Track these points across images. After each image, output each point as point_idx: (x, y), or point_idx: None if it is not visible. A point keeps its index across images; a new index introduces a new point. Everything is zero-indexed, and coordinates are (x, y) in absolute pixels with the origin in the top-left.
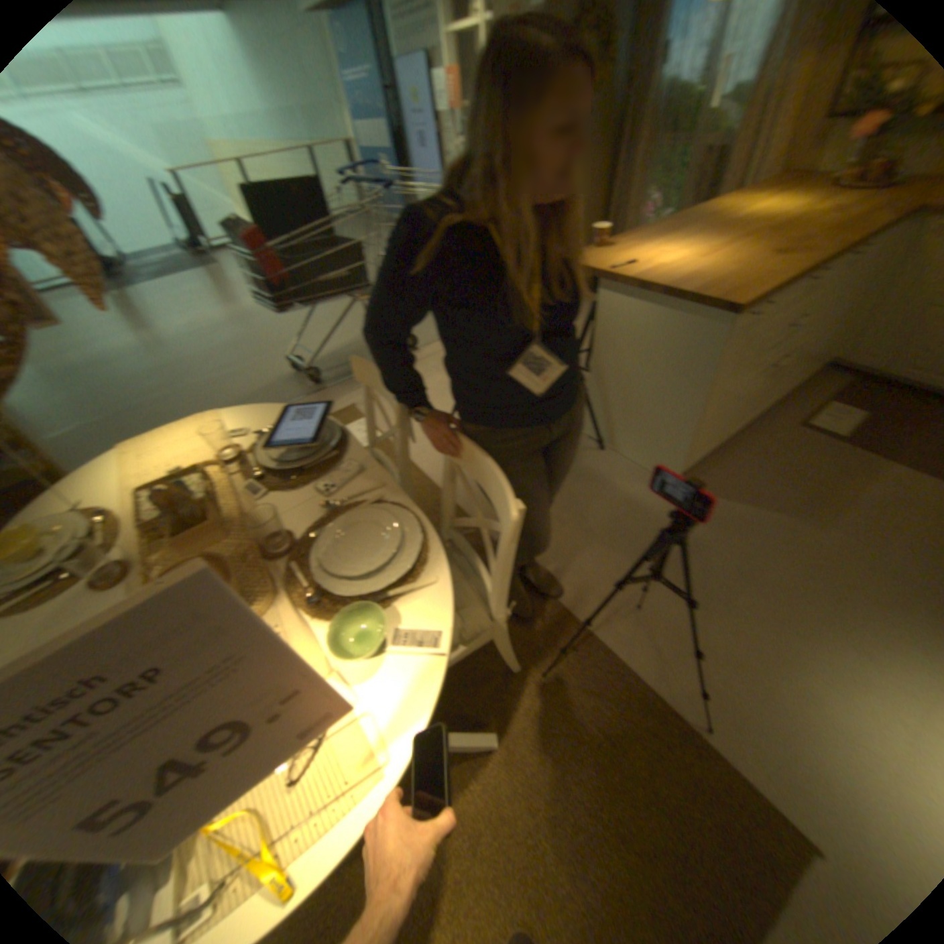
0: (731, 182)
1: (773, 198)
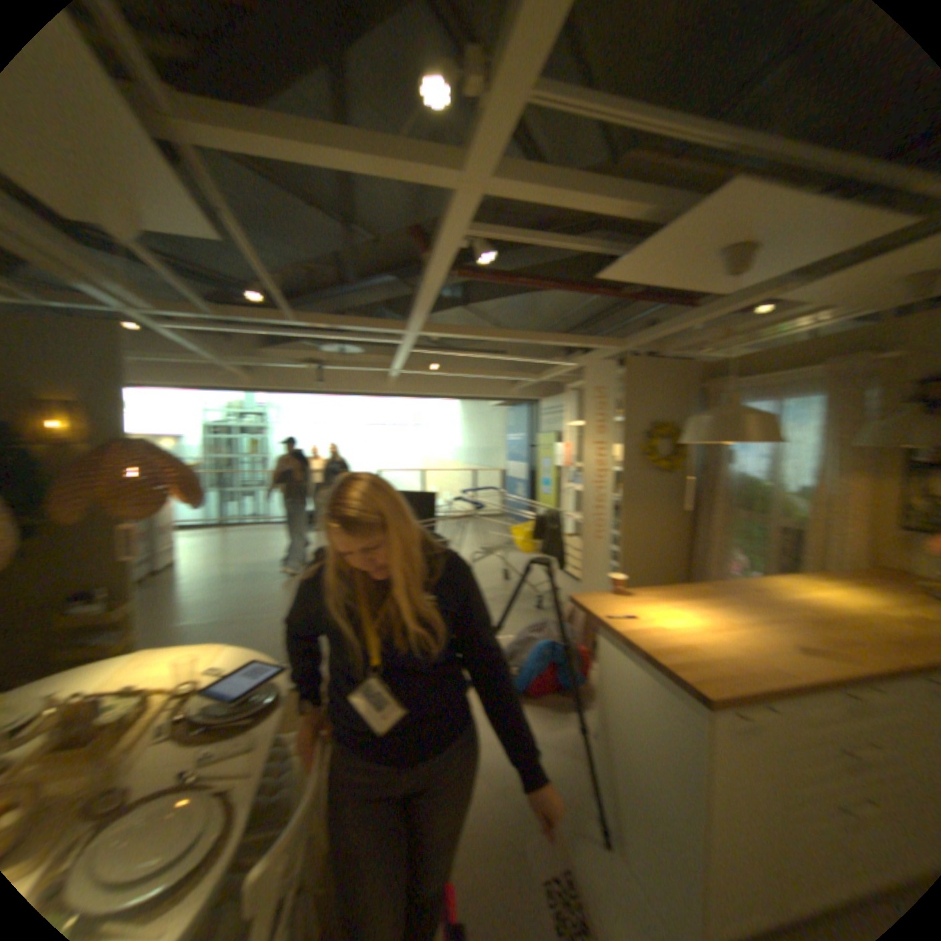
0: (813, 562)
1: (842, 589)
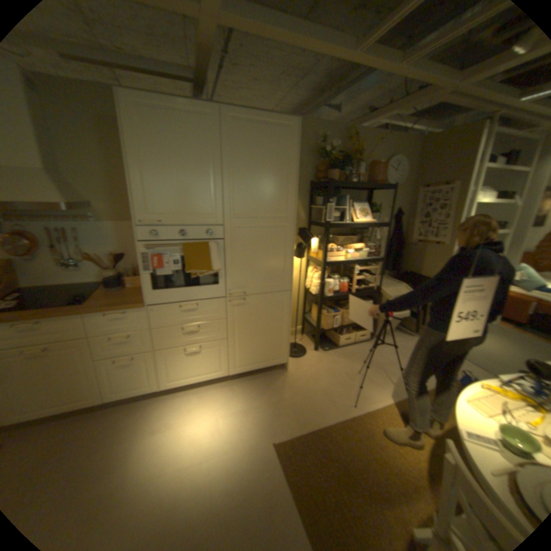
0: None
1: None
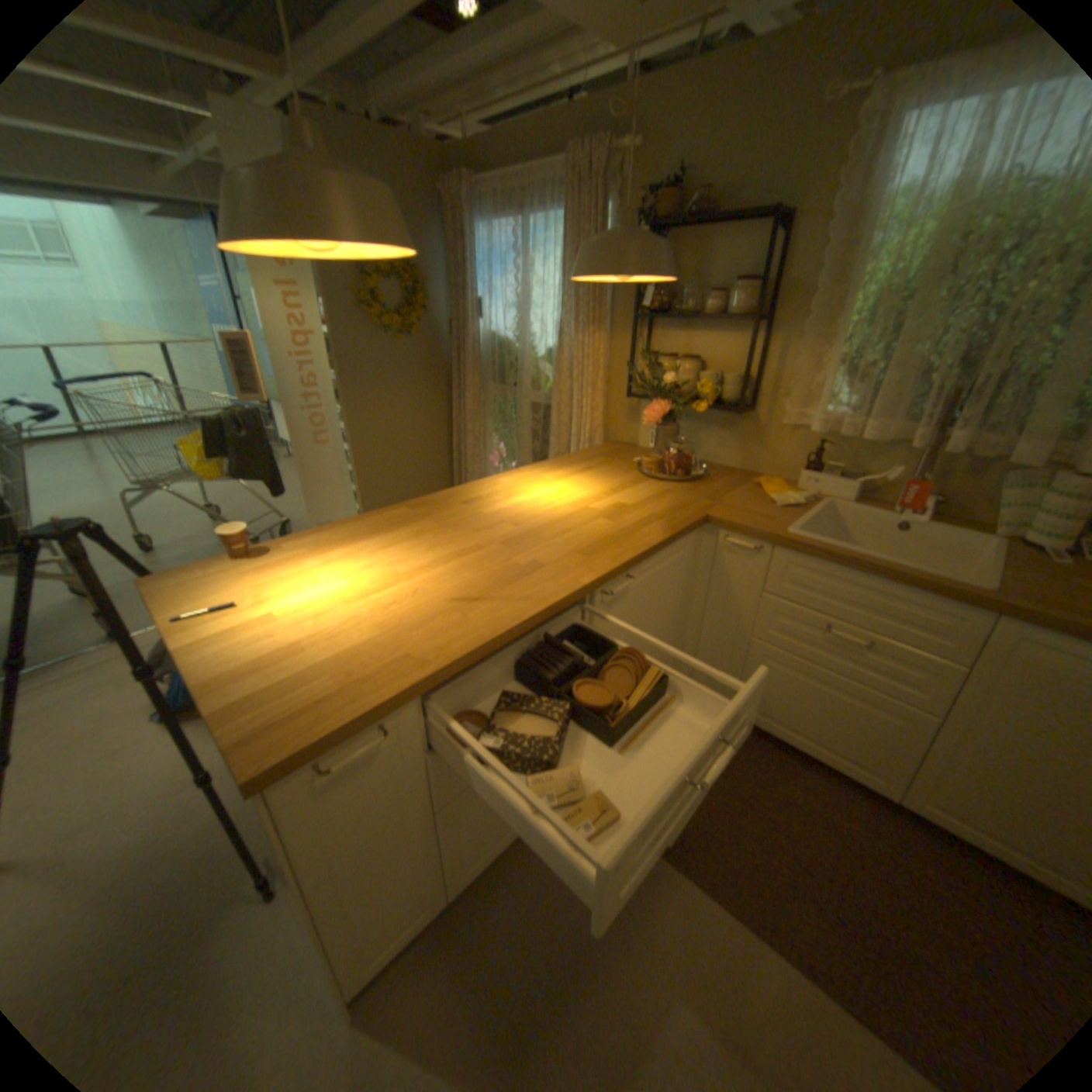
0: (555, 444)
1: (561, 481)
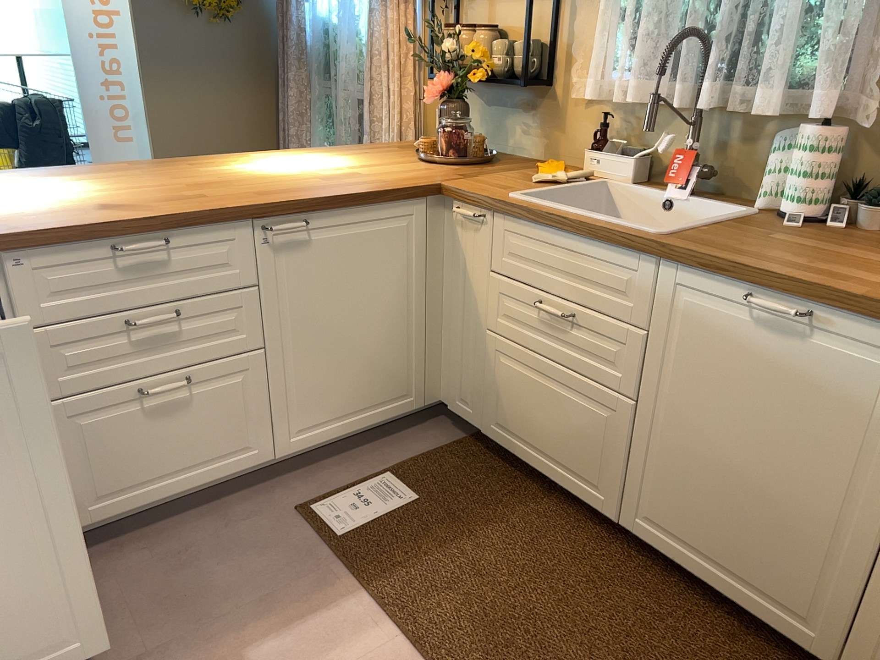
0: (367, 143)
1: (319, 158)
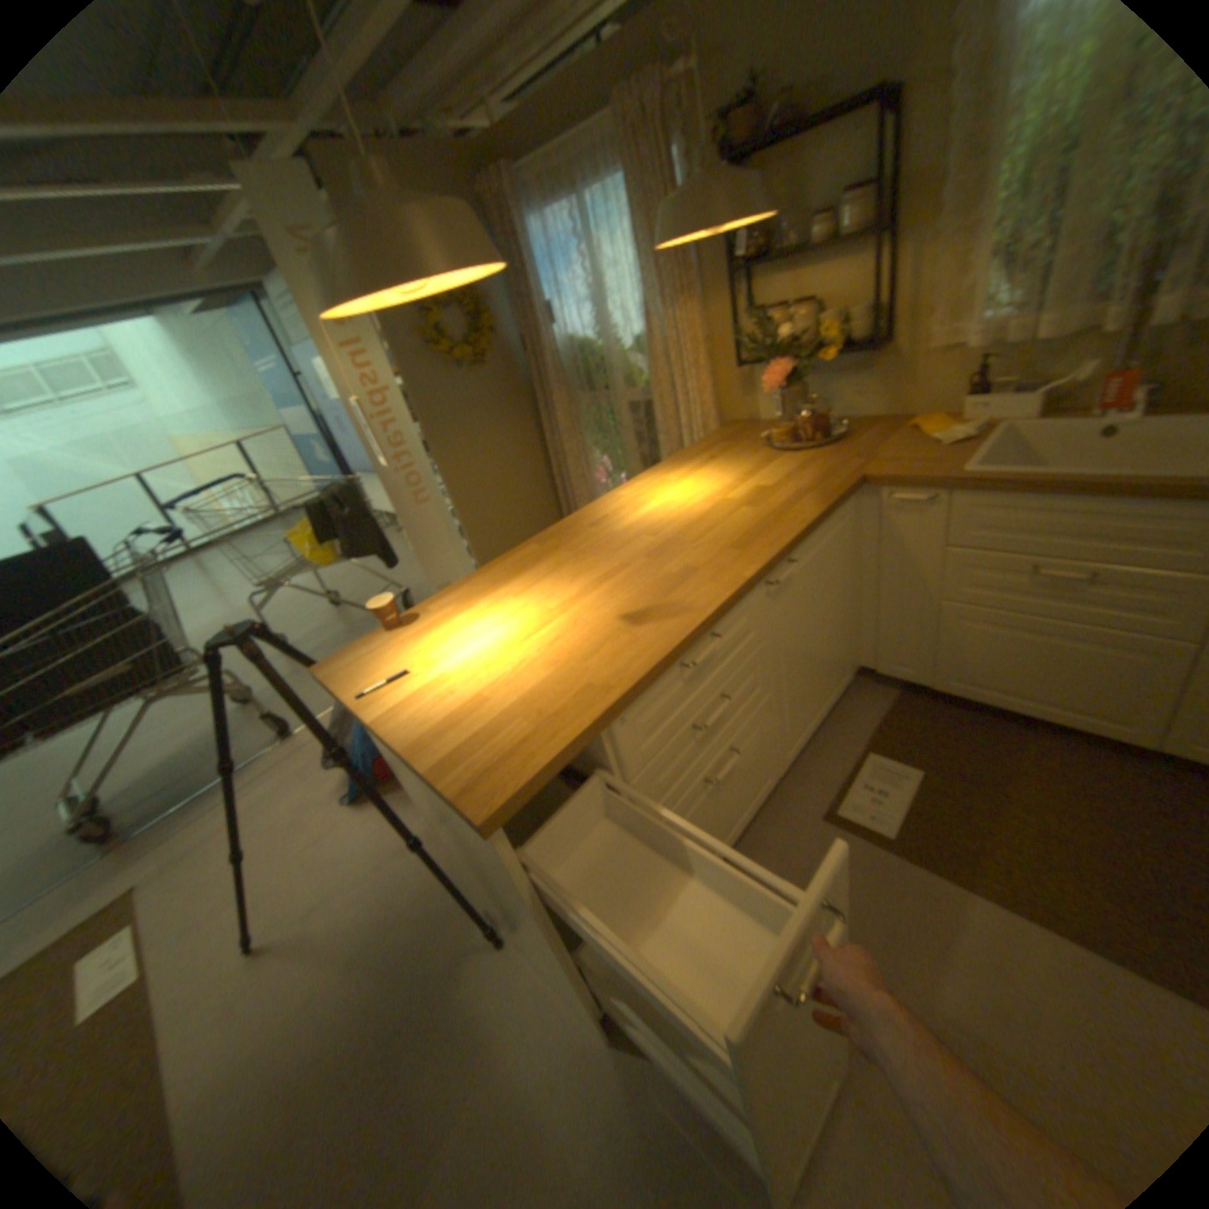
0: (664, 442)
1: (685, 478)
